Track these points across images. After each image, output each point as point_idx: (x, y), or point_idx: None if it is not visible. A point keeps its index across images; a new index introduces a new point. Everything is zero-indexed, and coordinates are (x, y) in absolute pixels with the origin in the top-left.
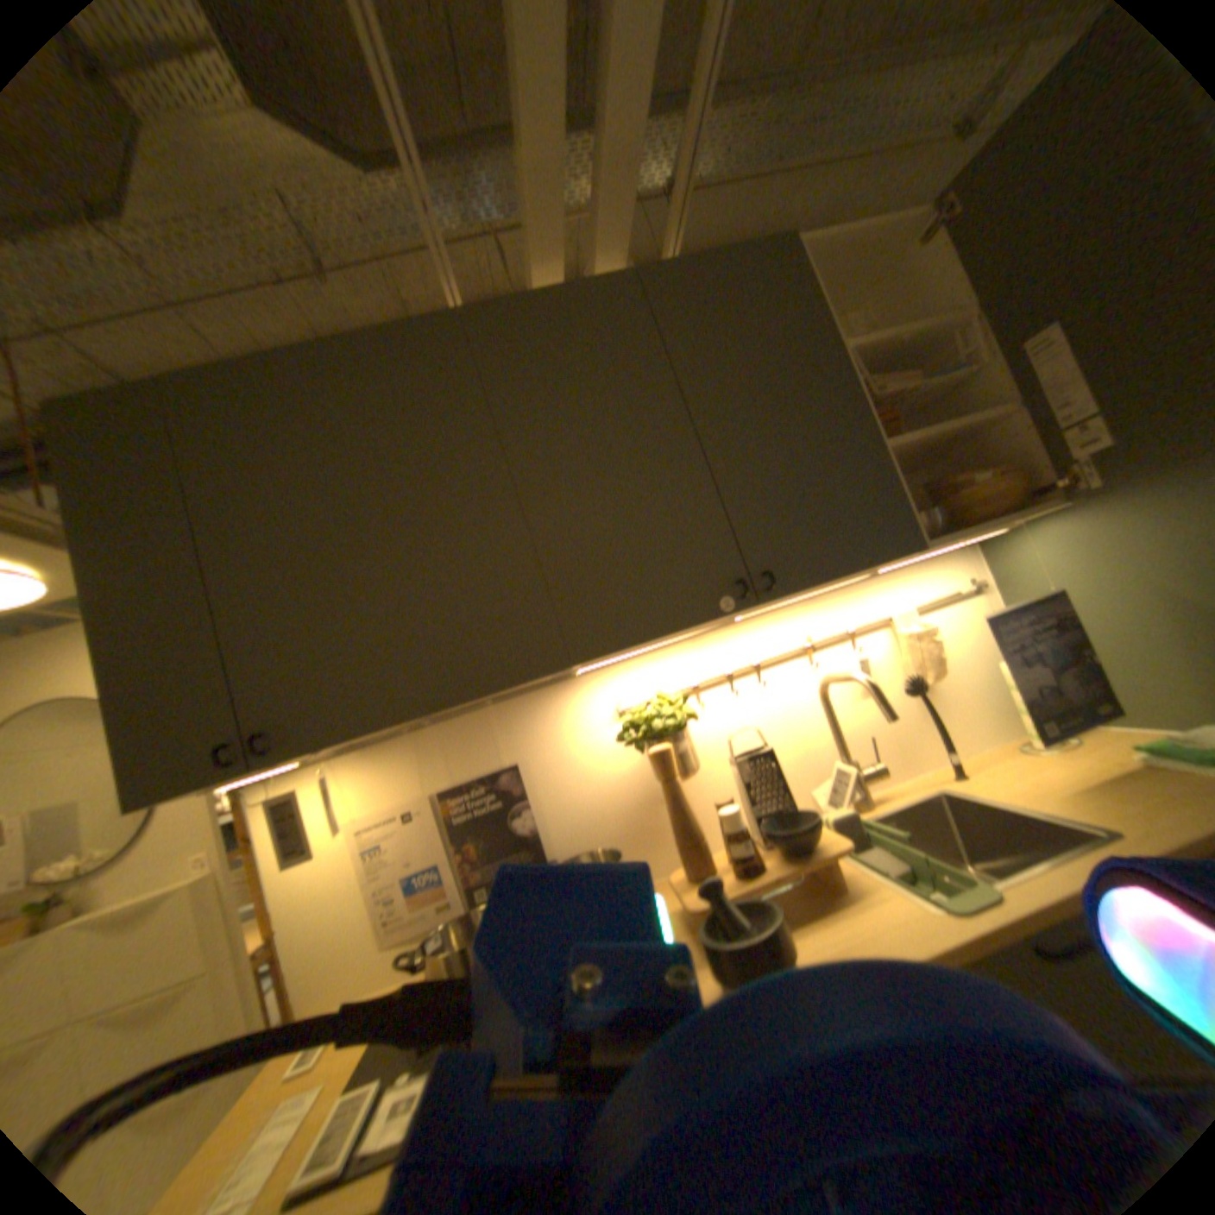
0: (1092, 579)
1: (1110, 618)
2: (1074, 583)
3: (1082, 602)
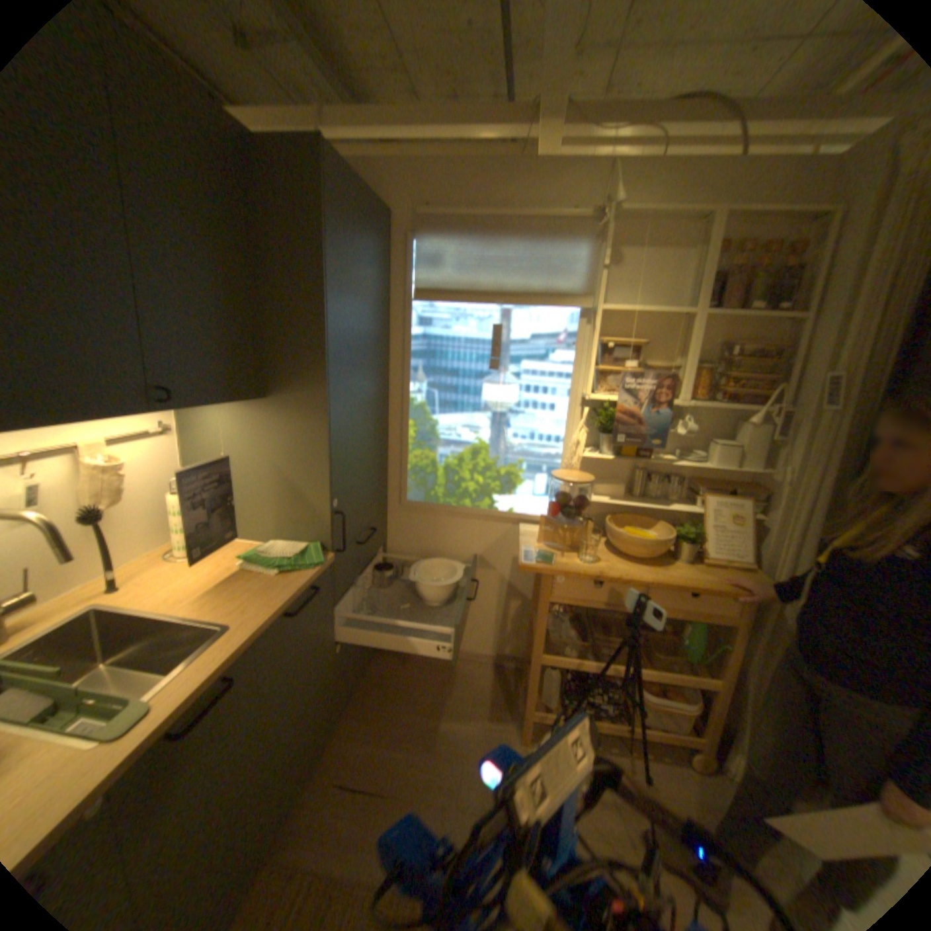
0: (243, 448)
1: (245, 474)
2: (232, 447)
3: (233, 460)
